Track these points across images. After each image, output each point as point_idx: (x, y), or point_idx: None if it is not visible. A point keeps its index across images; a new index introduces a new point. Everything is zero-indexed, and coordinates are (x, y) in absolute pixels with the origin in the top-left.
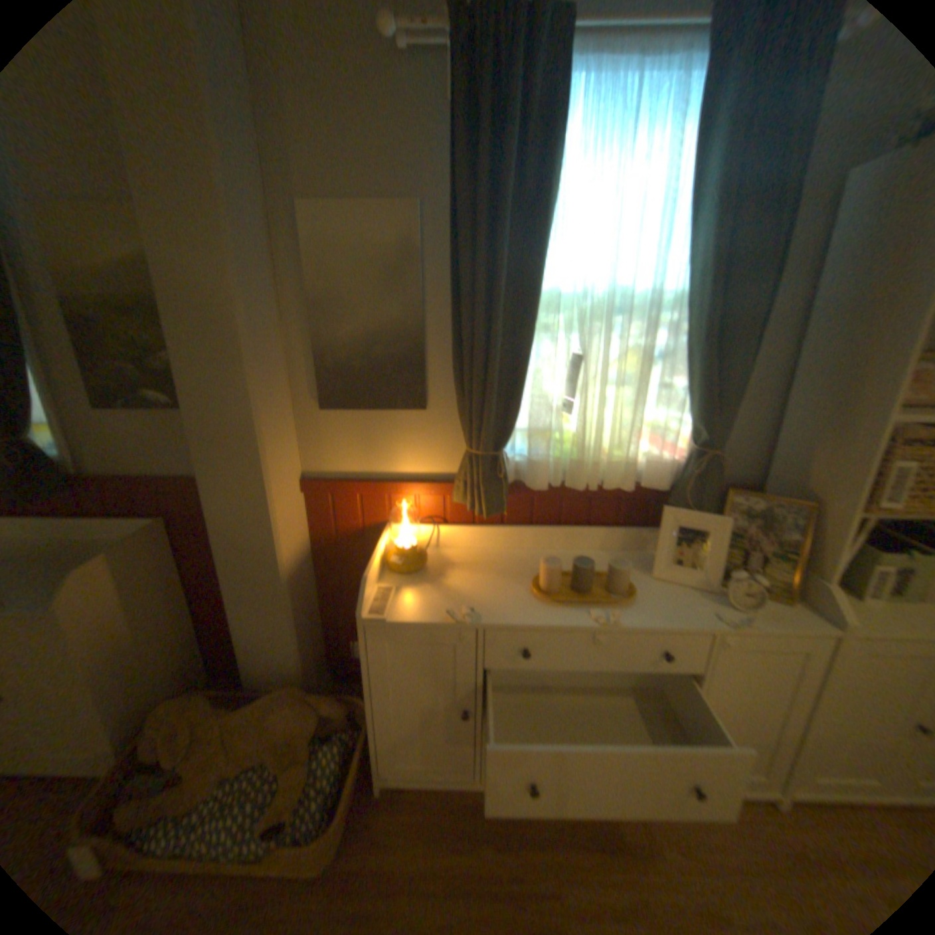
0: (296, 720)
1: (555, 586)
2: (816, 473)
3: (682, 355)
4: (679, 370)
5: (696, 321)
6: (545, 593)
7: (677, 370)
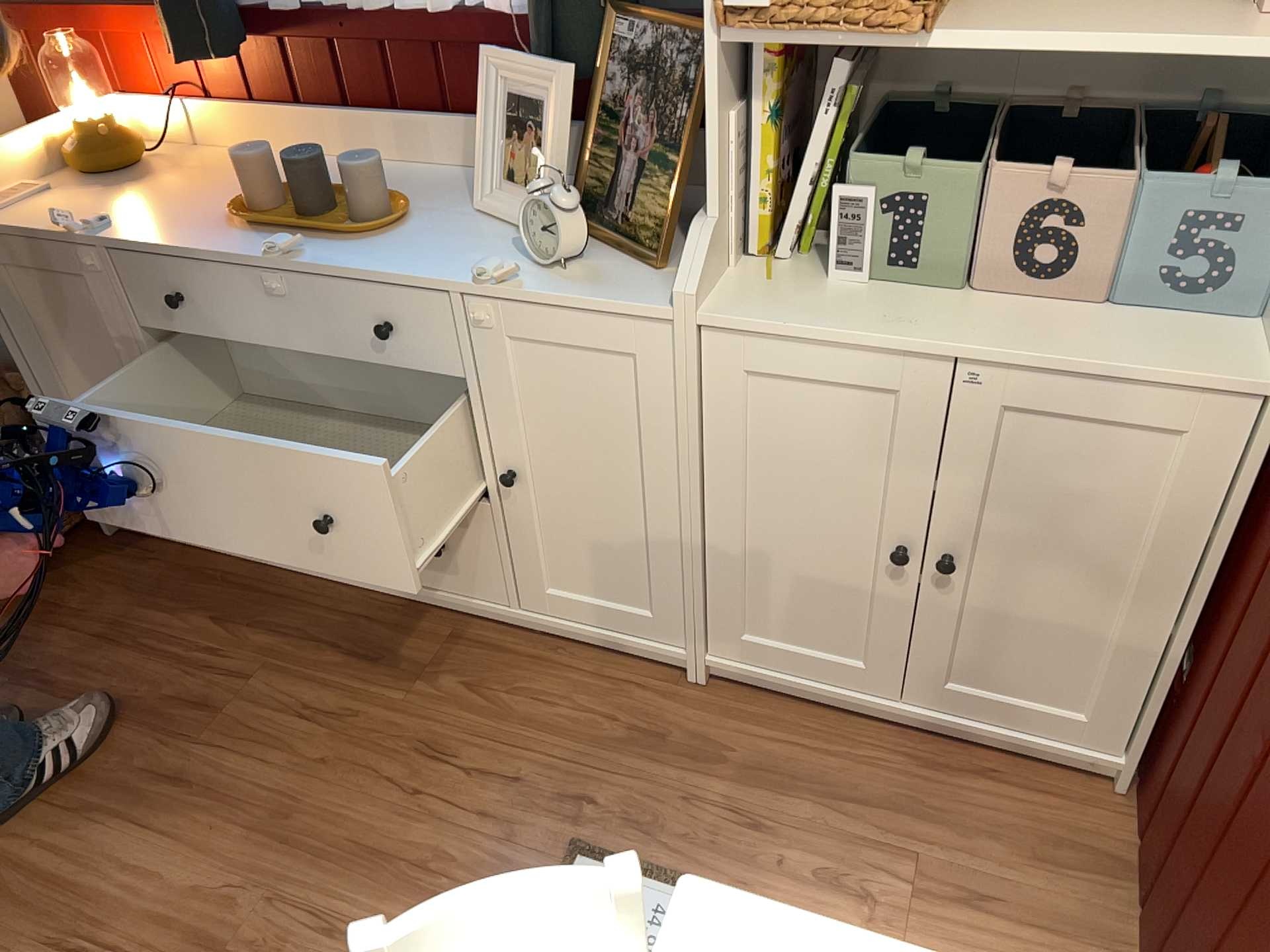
0: None
1: (270, 205)
2: None
3: None
4: None
5: None
6: (250, 214)
7: None
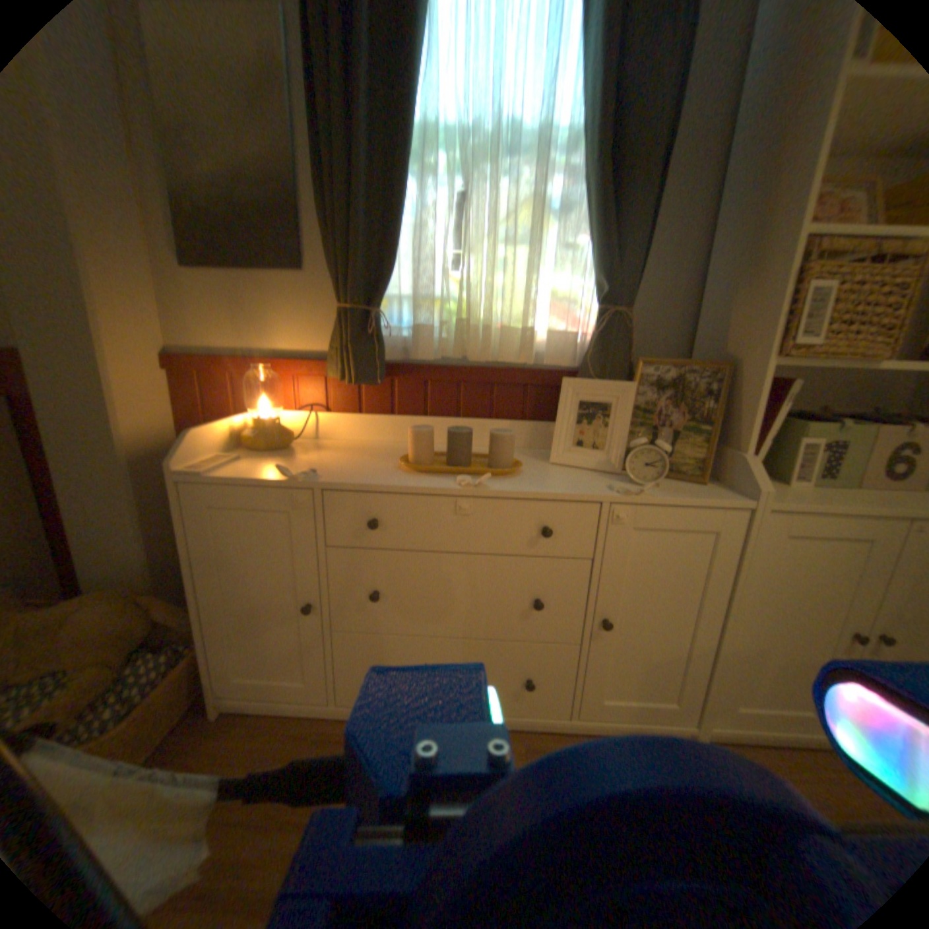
0: (116, 615)
1: (426, 456)
2: (733, 332)
3: (582, 199)
4: (579, 219)
5: (591, 146)
6: (412, 463)
7: (579, 220)
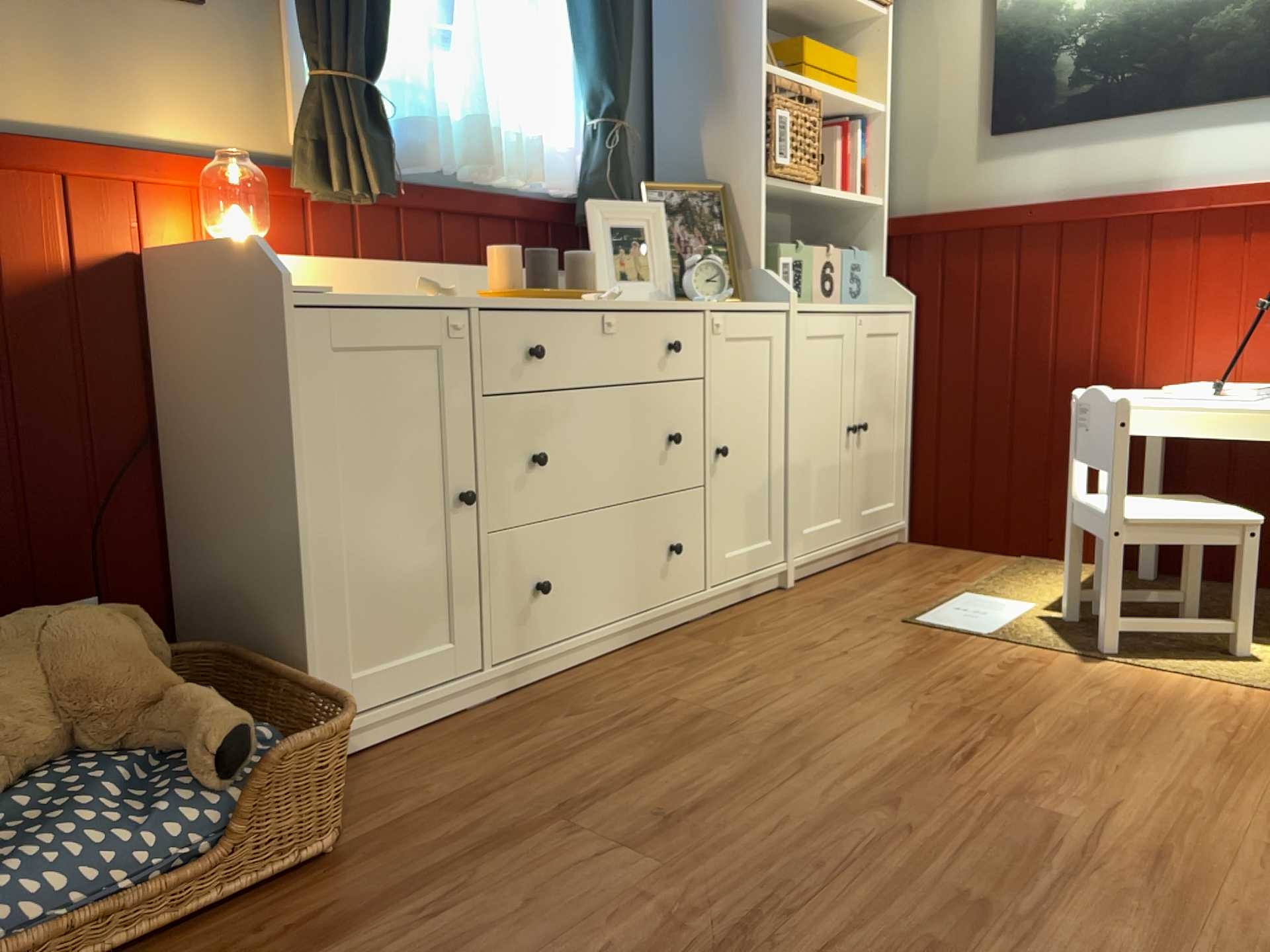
0: (112, 620)
1: (517, 283)
2: (708, 158)
3: None
4: (557, 15)
5: None
6: (510, 289)
7: (553, 17)
